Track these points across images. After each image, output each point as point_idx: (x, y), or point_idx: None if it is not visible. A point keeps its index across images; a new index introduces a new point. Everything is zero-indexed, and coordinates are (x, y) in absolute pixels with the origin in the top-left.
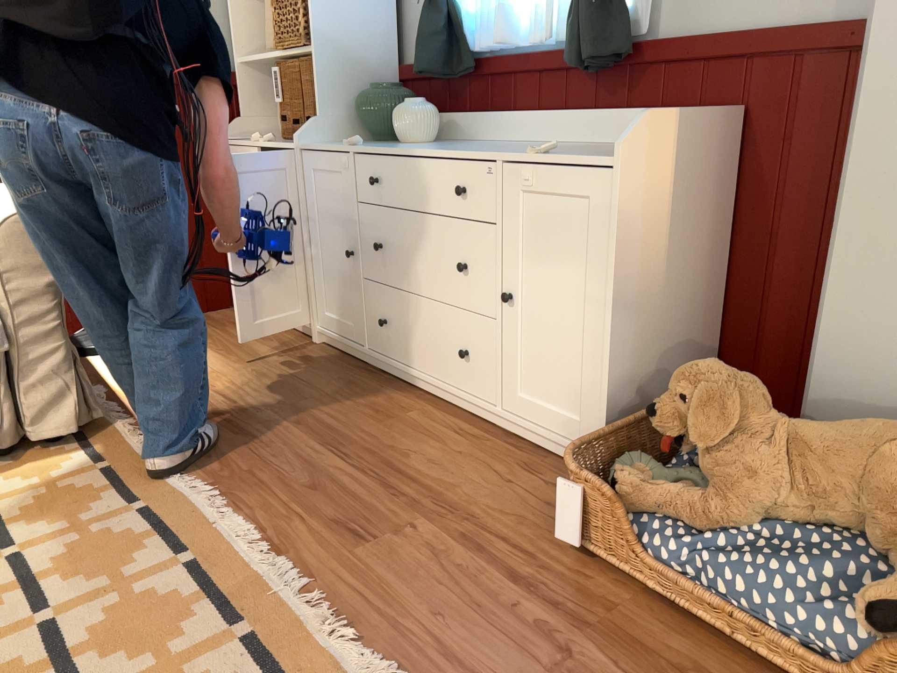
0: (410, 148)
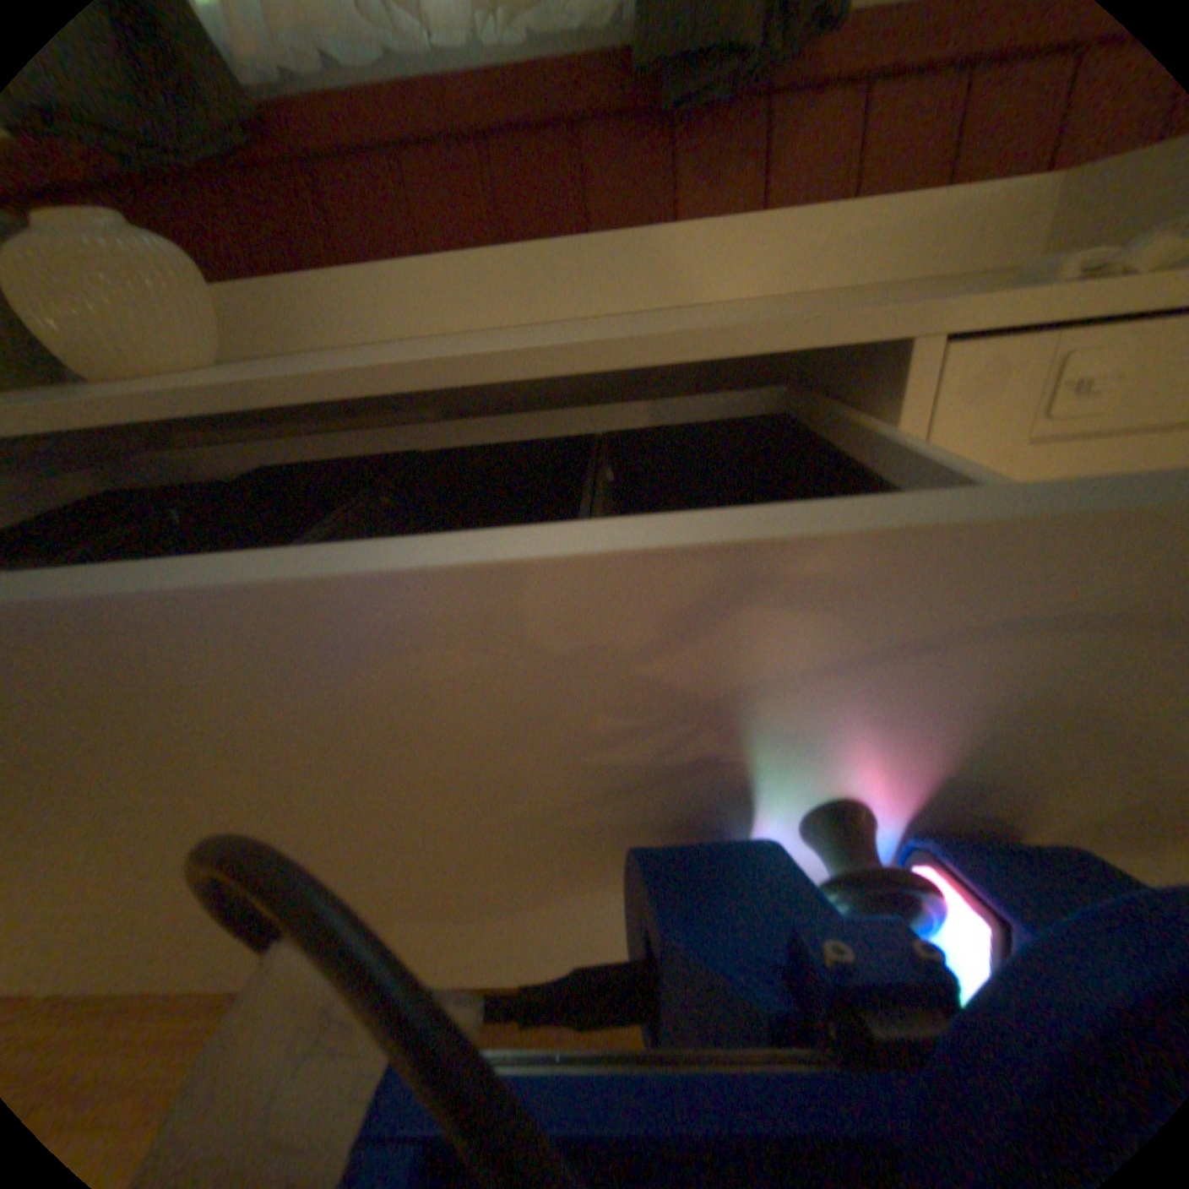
0: (261, 368)
